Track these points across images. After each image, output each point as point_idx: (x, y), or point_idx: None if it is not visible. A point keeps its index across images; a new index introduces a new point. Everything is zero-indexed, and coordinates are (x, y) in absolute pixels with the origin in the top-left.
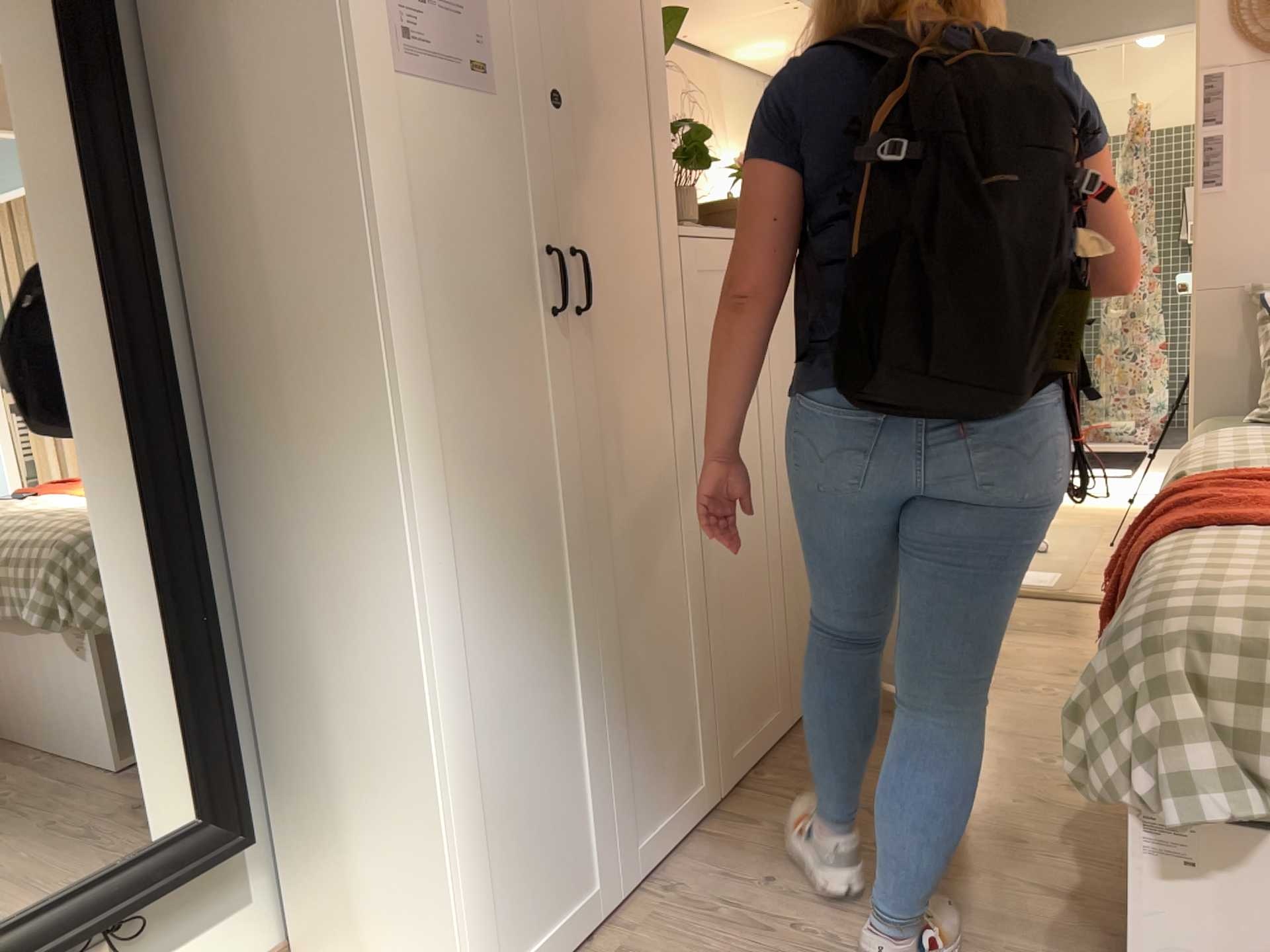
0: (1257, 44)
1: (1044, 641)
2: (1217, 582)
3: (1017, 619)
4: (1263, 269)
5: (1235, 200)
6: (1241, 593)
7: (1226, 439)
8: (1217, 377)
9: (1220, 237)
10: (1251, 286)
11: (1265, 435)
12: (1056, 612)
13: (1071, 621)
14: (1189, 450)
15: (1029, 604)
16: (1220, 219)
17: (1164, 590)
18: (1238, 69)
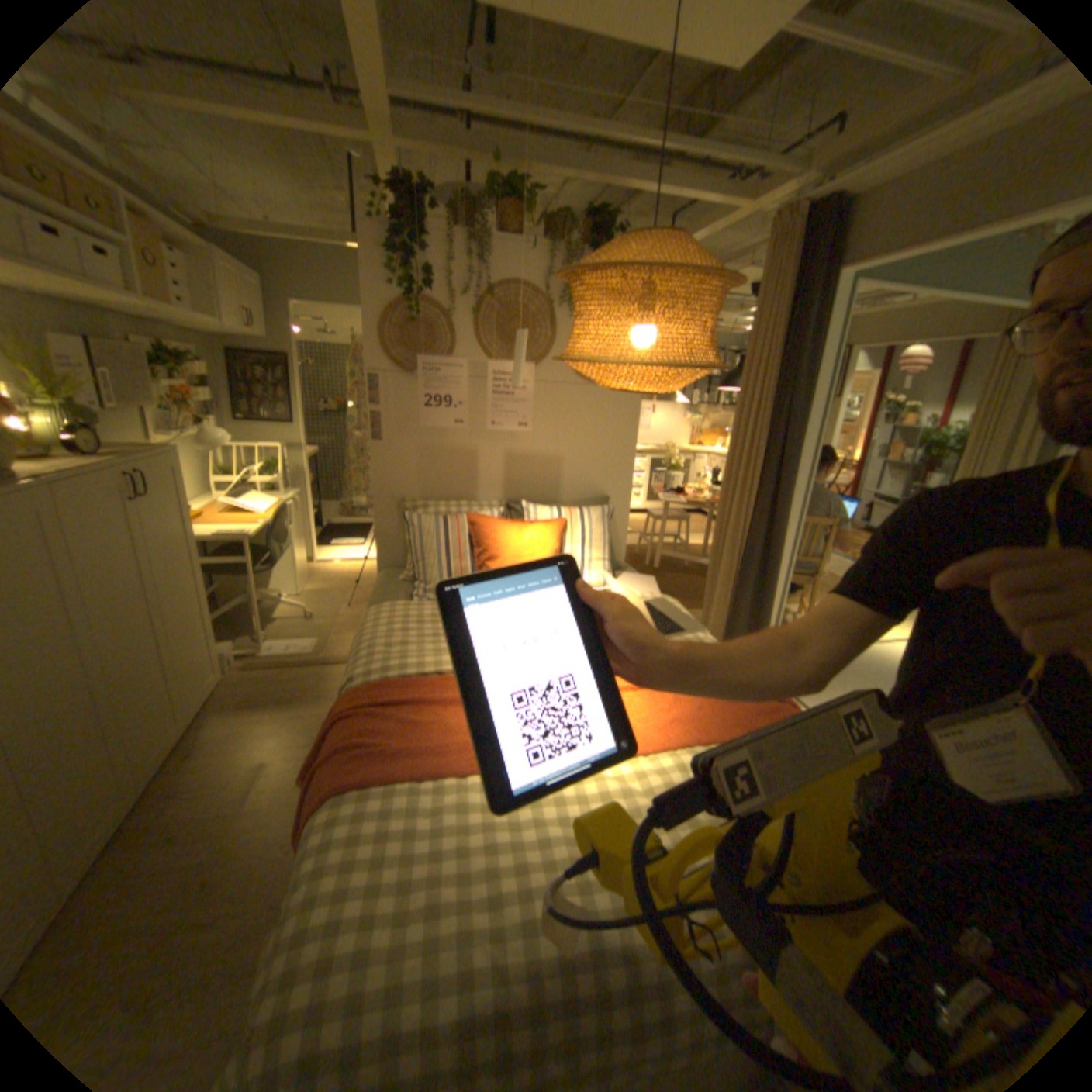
0: (401, 360)
1: (302, 711)
2: (335, 936)
3: (287, 693)
4: (411, 488)
5: (394, 448)
6: (348, 960)
7: (387, 621)
8: (391, 545)
9: (388, 468)
10: (405, 496)
11: (410, 601)
12: (313, 678)
13: (321, 686)
14: (368, 627)
15: (296, 673)
16: (388, 458)
17: (299, 942)
18: (392, 372)
